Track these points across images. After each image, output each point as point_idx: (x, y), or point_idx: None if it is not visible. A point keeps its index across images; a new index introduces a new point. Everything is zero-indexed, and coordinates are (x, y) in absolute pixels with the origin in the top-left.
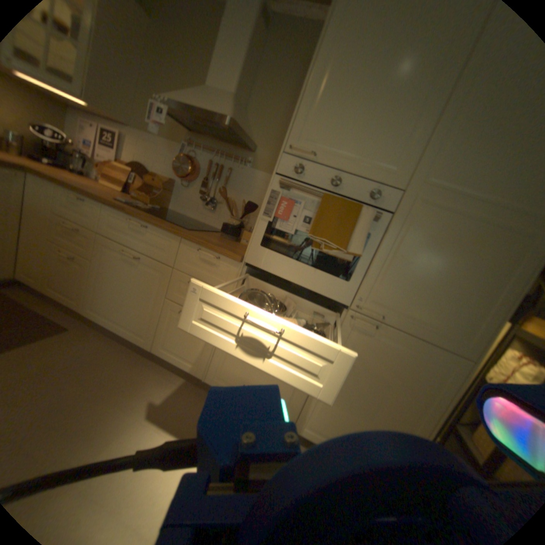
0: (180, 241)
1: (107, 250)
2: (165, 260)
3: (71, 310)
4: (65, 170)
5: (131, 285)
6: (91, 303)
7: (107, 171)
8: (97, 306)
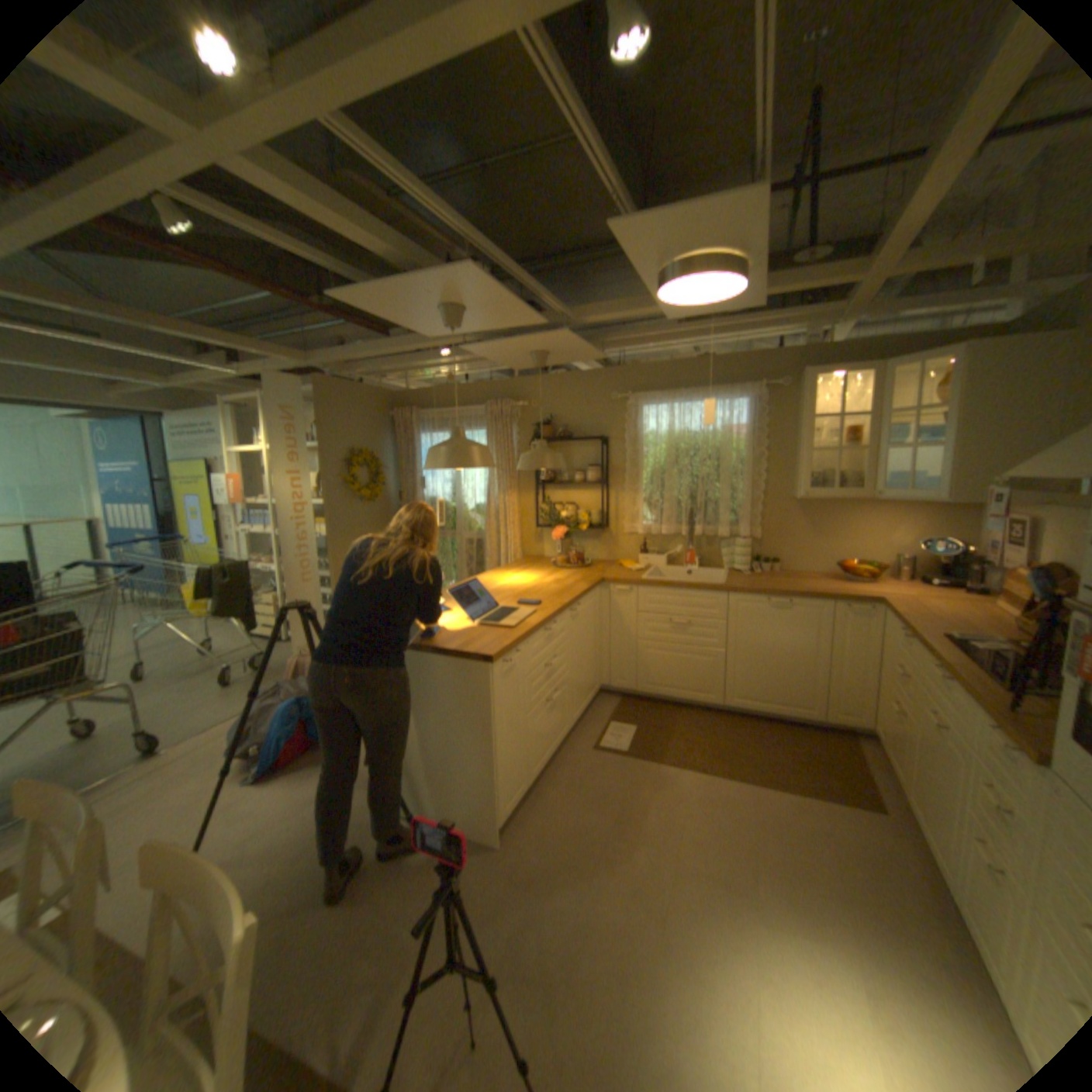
0: (985, 711)
1: (928, 711)
2: (969, 739)
3: (905, 793)
4: (964, 592)
5: (943, 773)
6: (916, 789)
7: (1011, 587)
8: (920, 797)
